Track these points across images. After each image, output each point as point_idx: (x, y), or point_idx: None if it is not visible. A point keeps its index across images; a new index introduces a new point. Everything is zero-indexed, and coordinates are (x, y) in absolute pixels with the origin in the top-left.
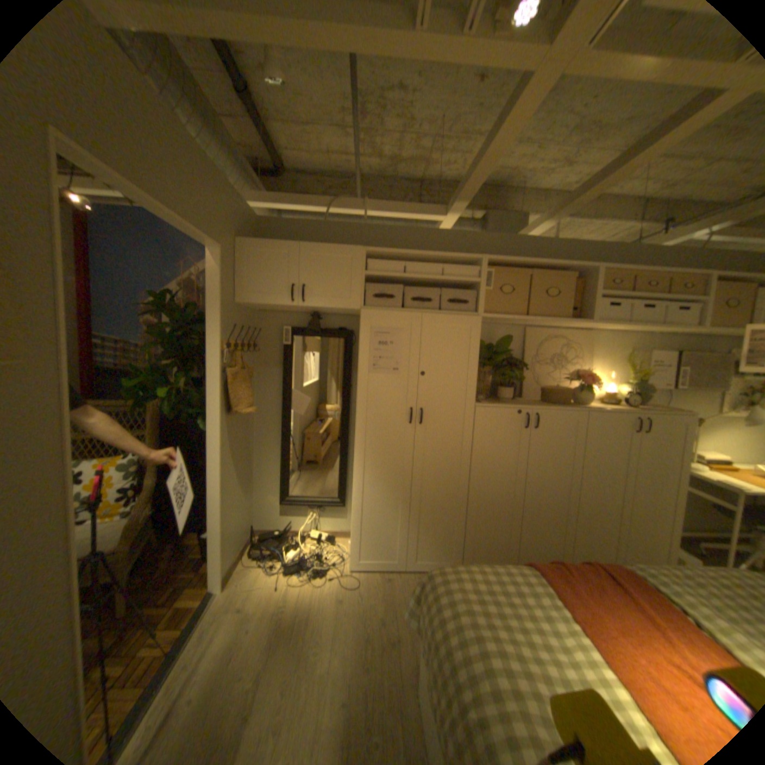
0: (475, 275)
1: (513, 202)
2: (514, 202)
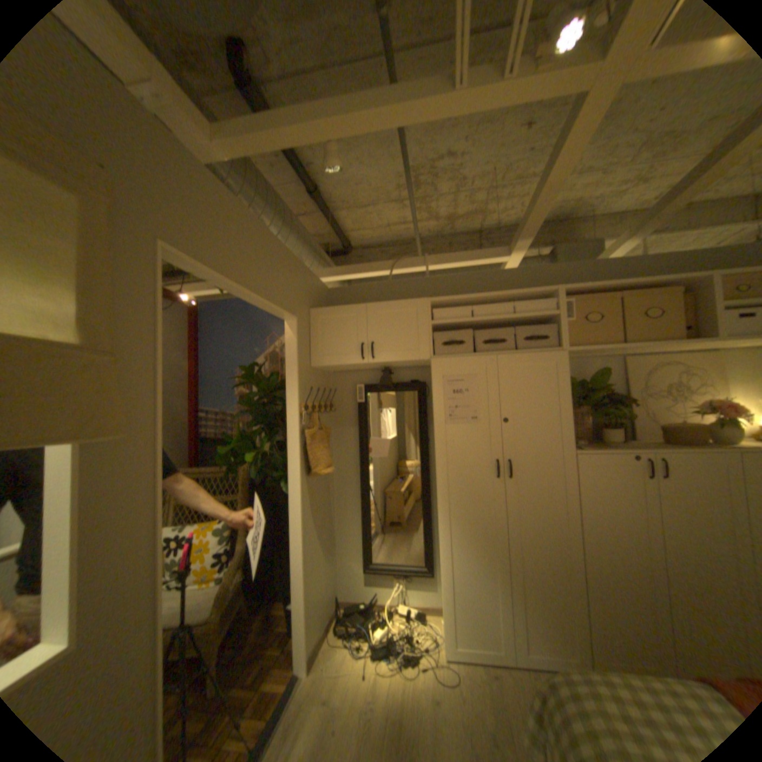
0: (552, 307)
1: (582, 232)
2: (584, 232)
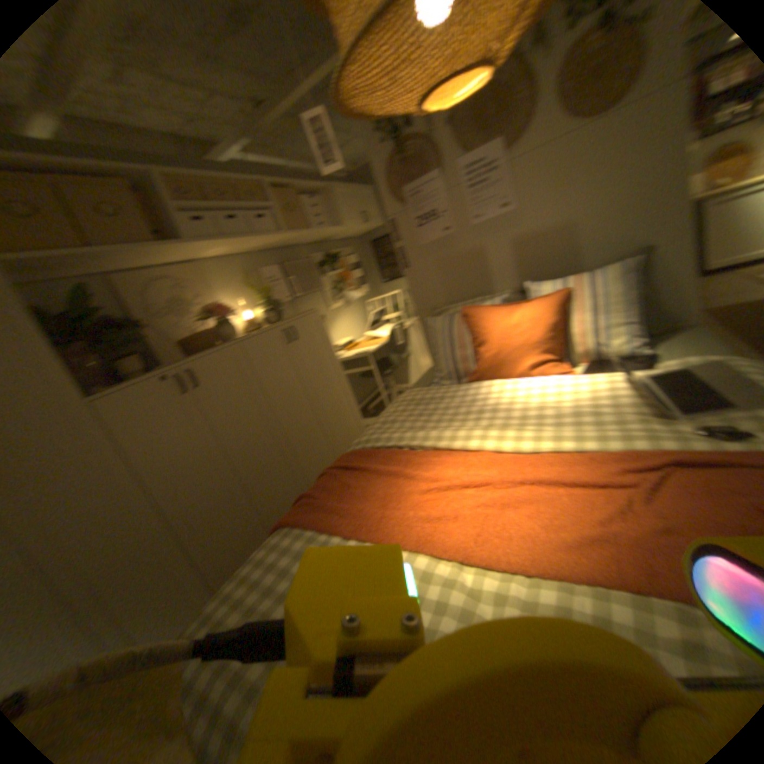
0: None
1: None
2: None
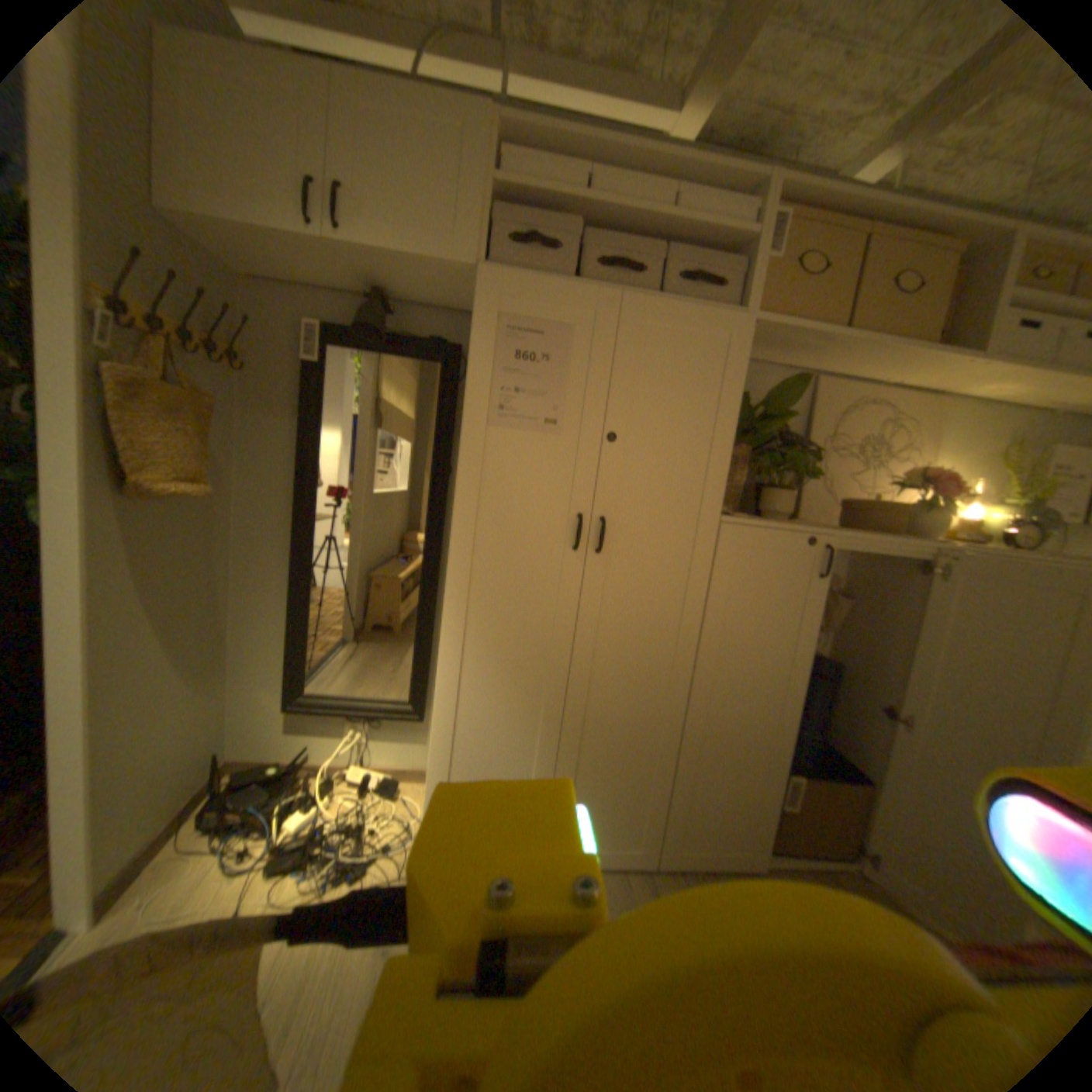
0: (751, 213)
1: None
2: None
